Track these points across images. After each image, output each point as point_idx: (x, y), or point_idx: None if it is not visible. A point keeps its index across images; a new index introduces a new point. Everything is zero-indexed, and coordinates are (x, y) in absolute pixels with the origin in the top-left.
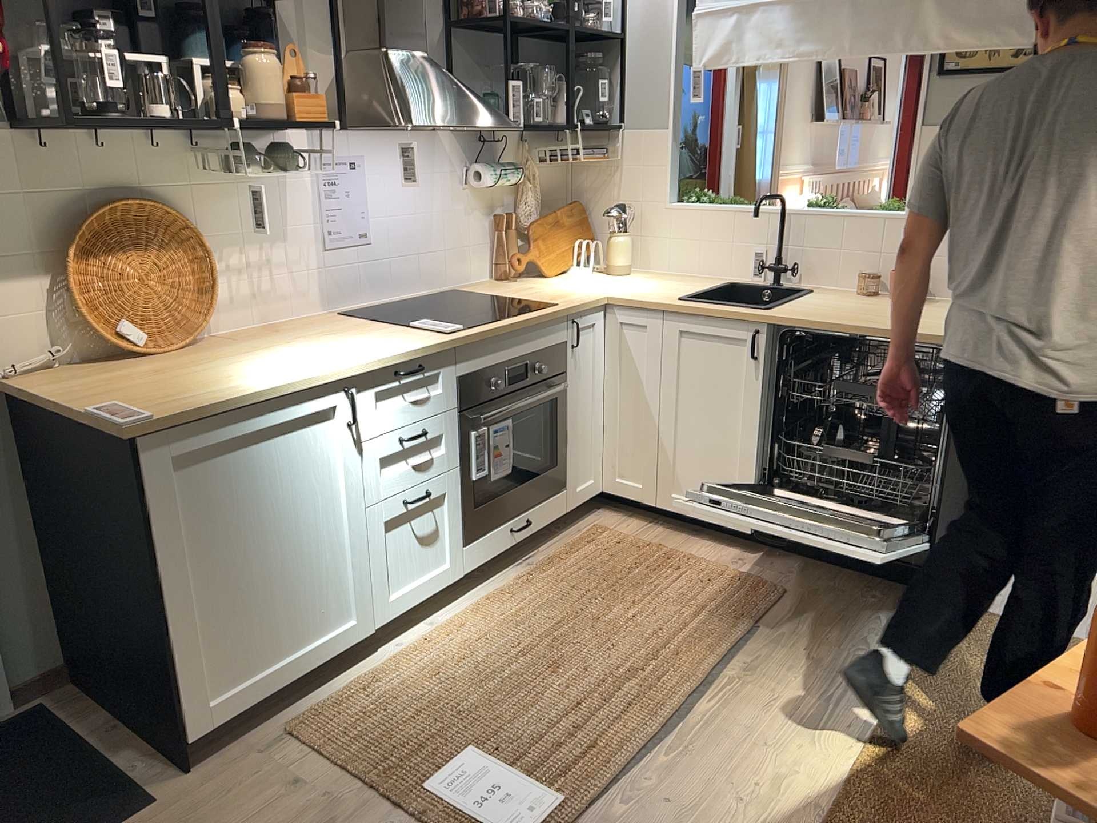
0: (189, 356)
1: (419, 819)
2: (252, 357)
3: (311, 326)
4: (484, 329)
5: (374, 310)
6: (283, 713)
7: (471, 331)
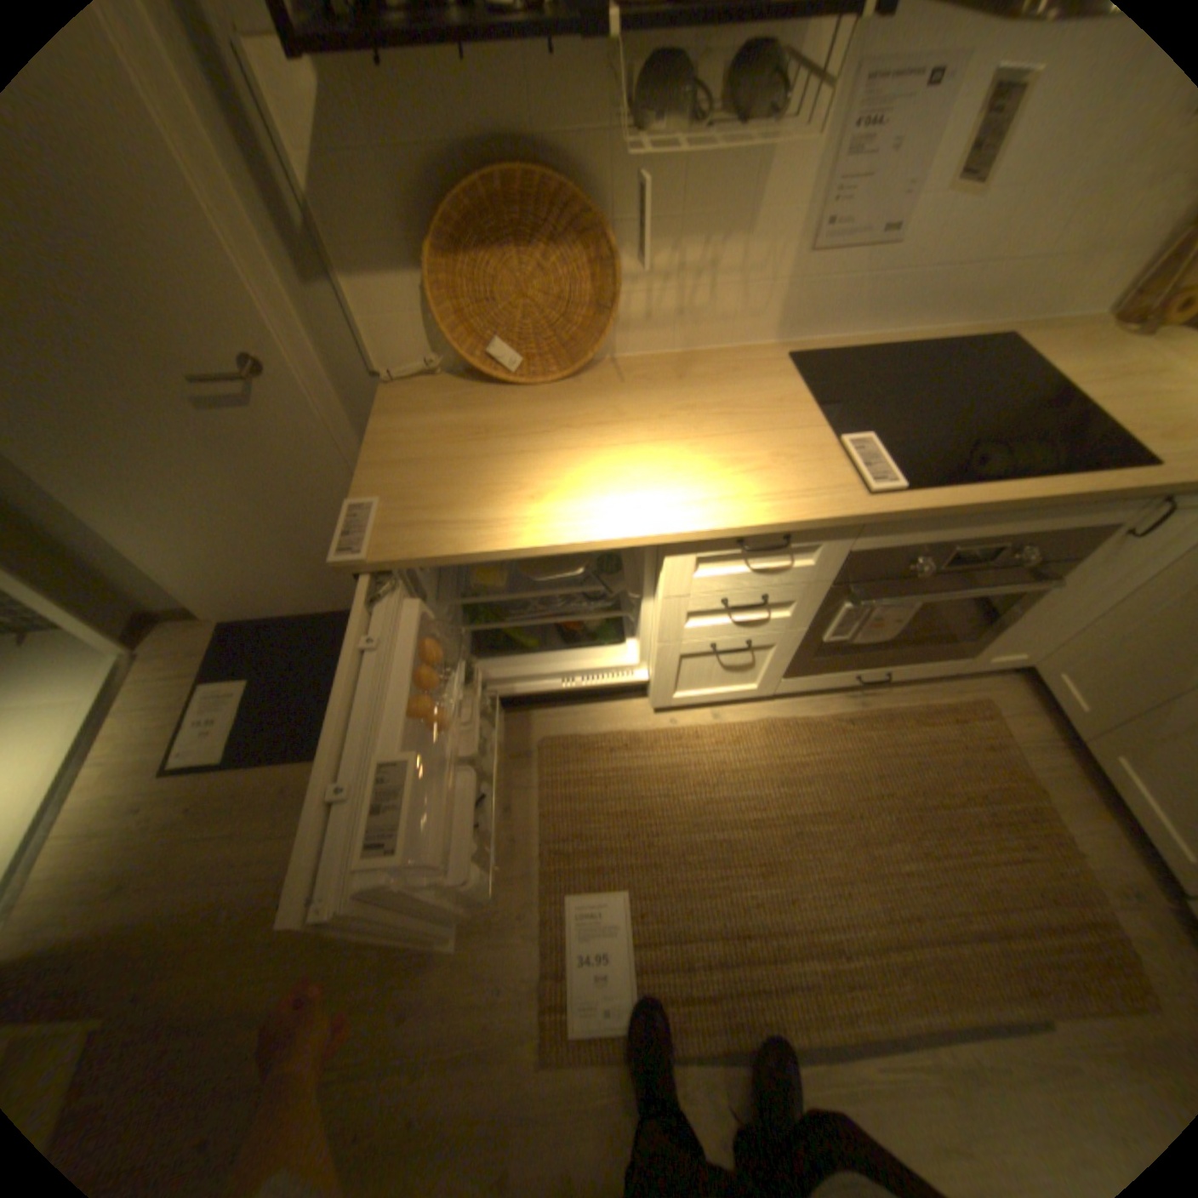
0: (548, 400)
1: (538, 930)
2: (596, 434)
3: (729, 375)
4: (939, 504)
5: (856, 345)
6: (548, 726)
7: (912, 501)
